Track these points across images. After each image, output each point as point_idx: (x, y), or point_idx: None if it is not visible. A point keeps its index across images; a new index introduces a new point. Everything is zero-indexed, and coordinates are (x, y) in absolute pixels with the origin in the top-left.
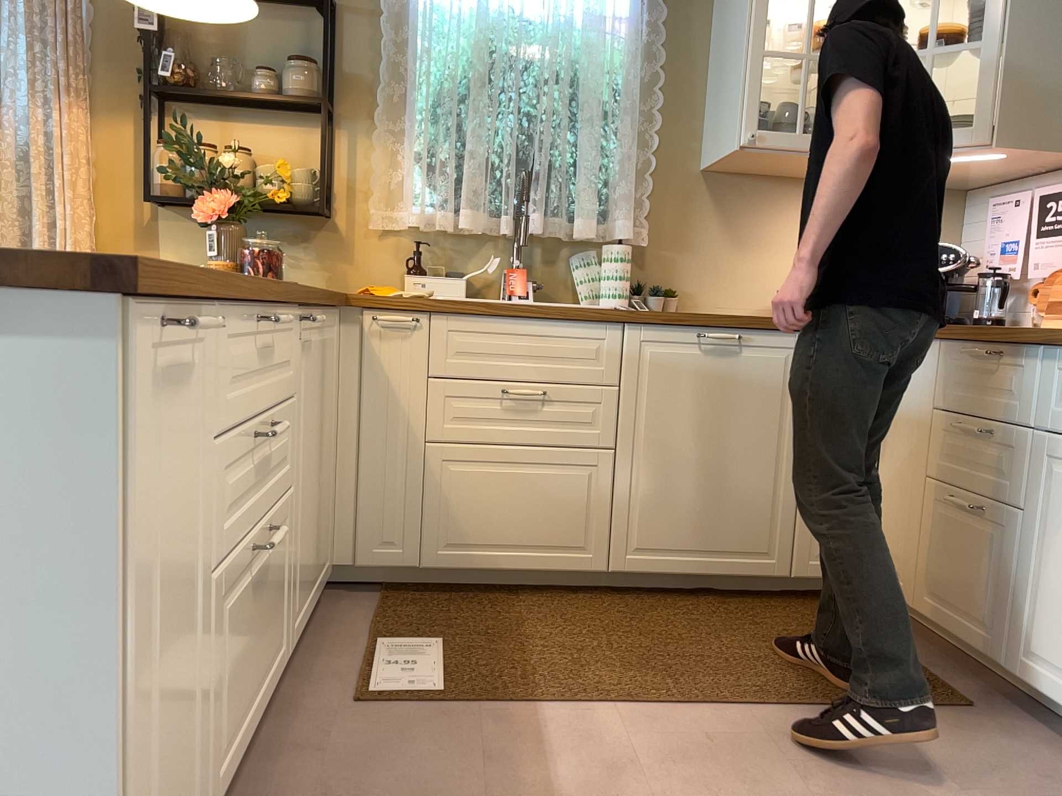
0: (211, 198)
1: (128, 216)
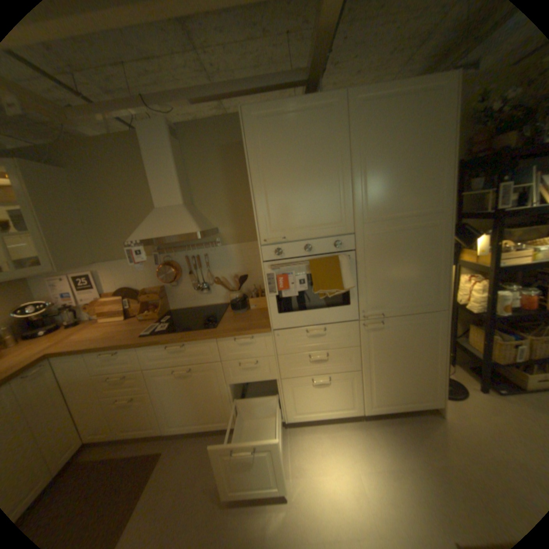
0: None
1: None
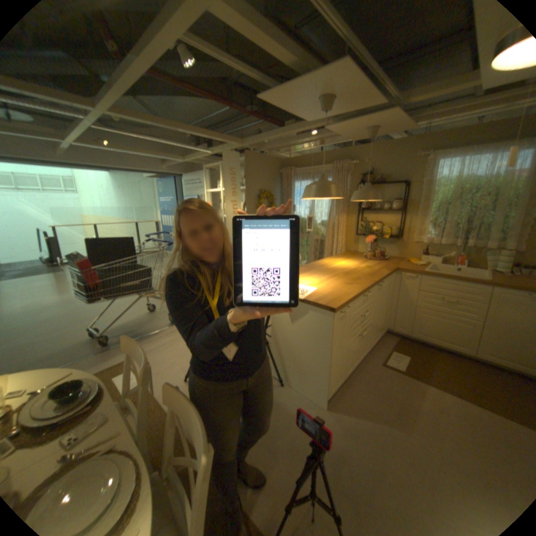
0: (369, 237)
1: (351, 236)
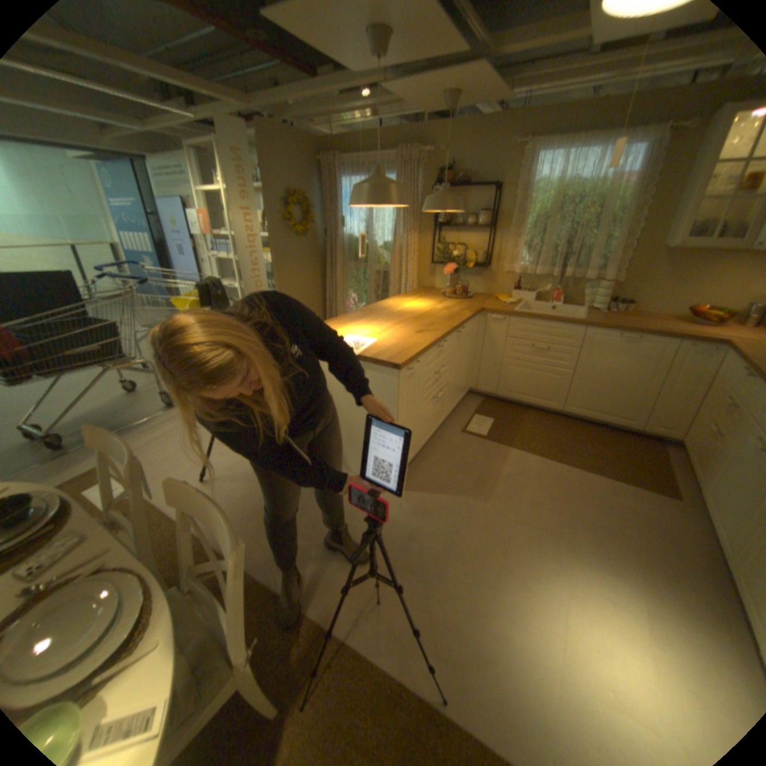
0: (448, 266)
1: (425, 266)
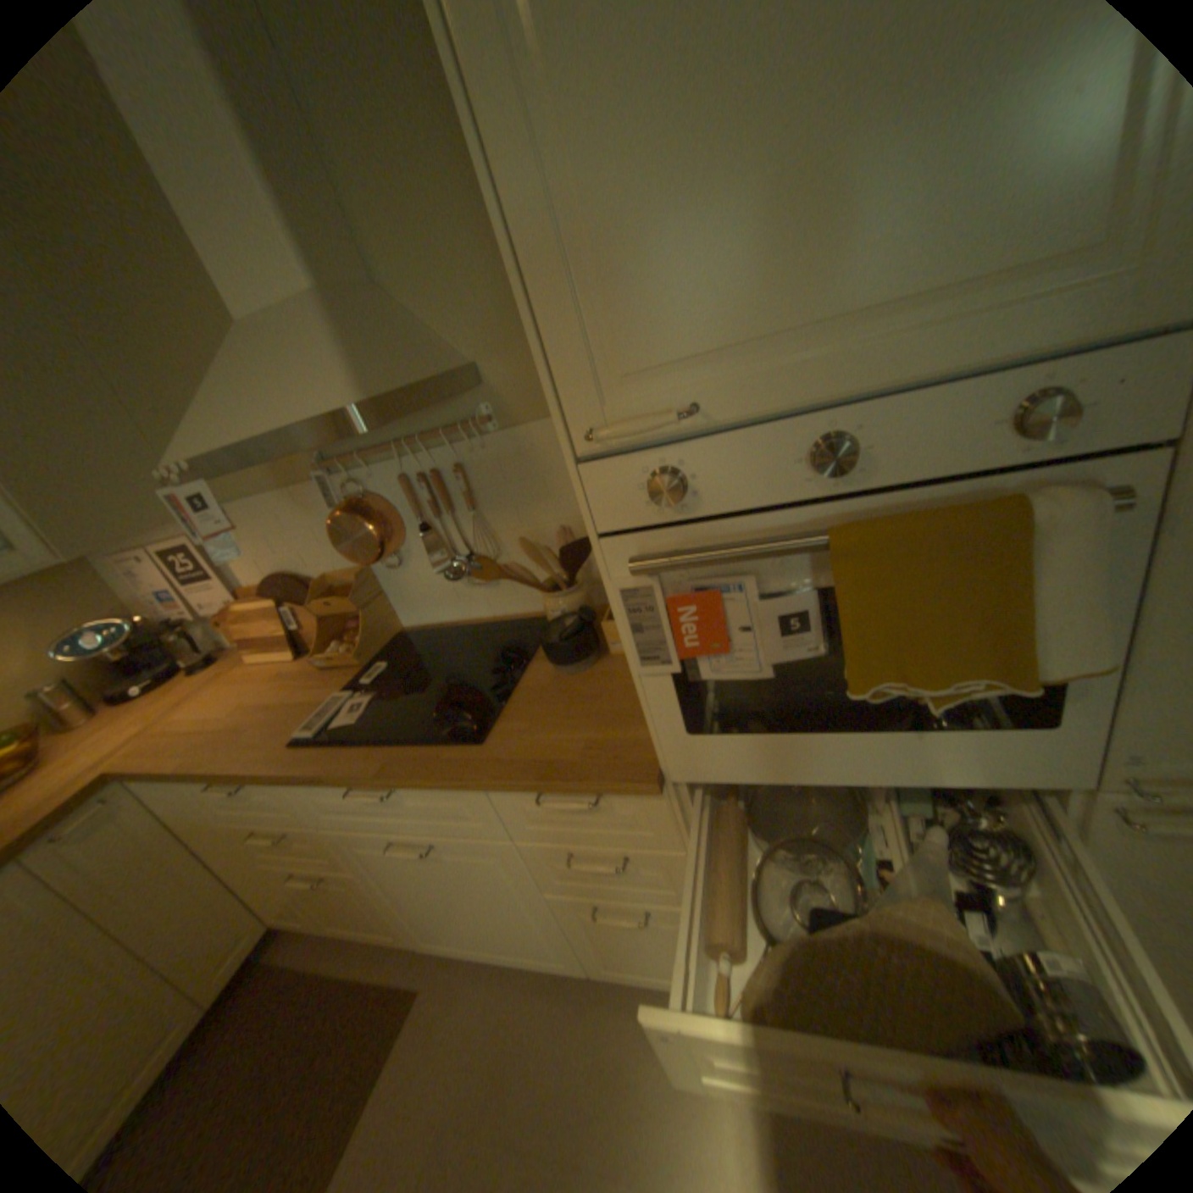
0: None
1: None
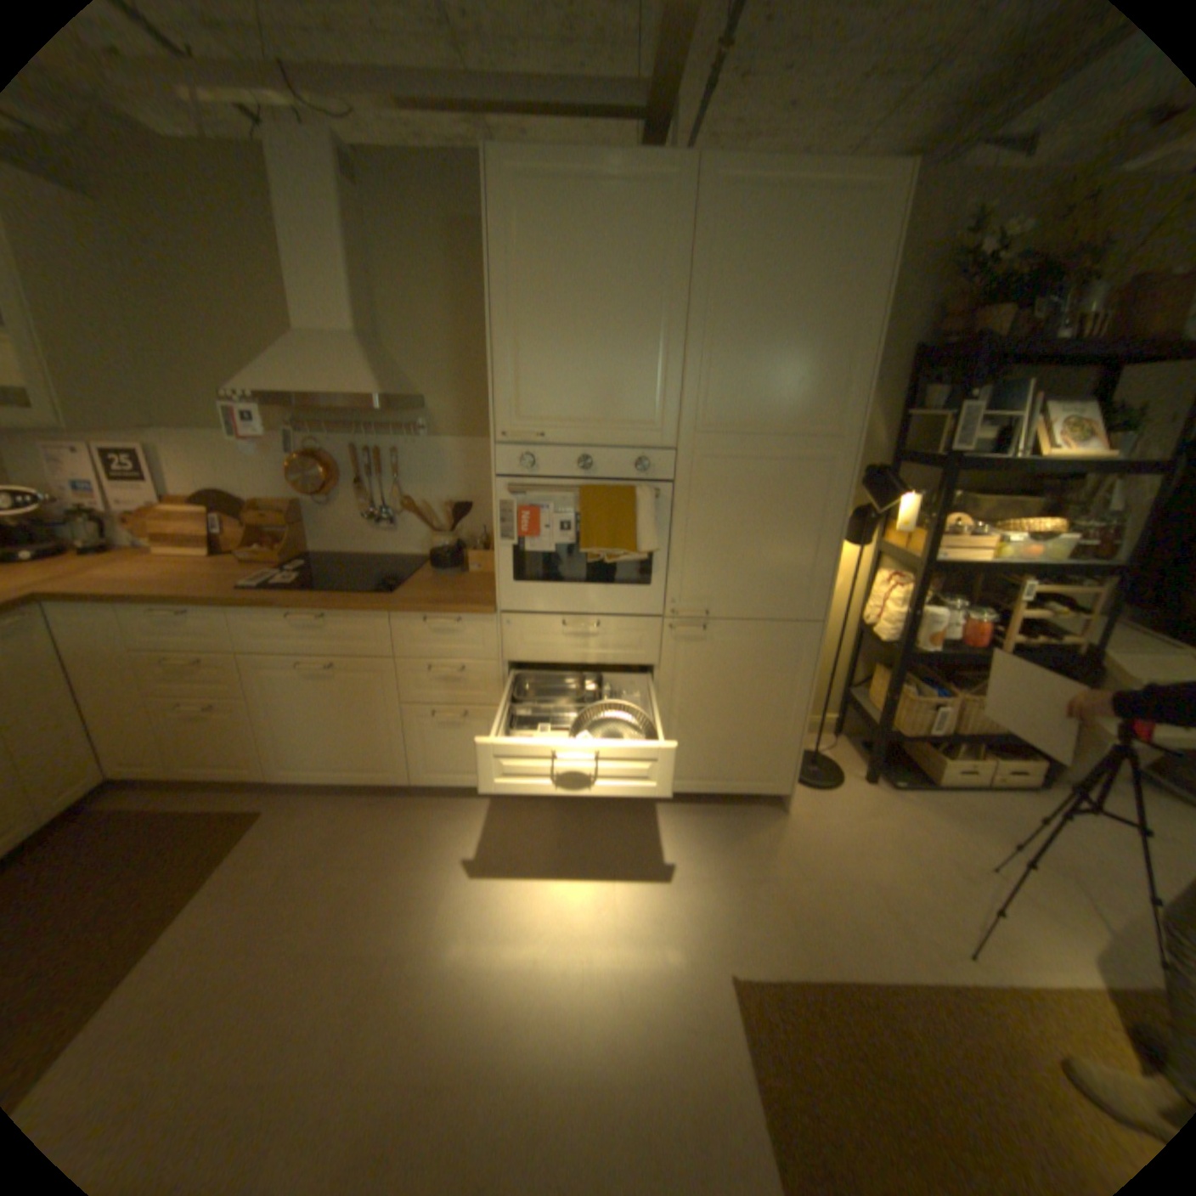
0: None
1: None
